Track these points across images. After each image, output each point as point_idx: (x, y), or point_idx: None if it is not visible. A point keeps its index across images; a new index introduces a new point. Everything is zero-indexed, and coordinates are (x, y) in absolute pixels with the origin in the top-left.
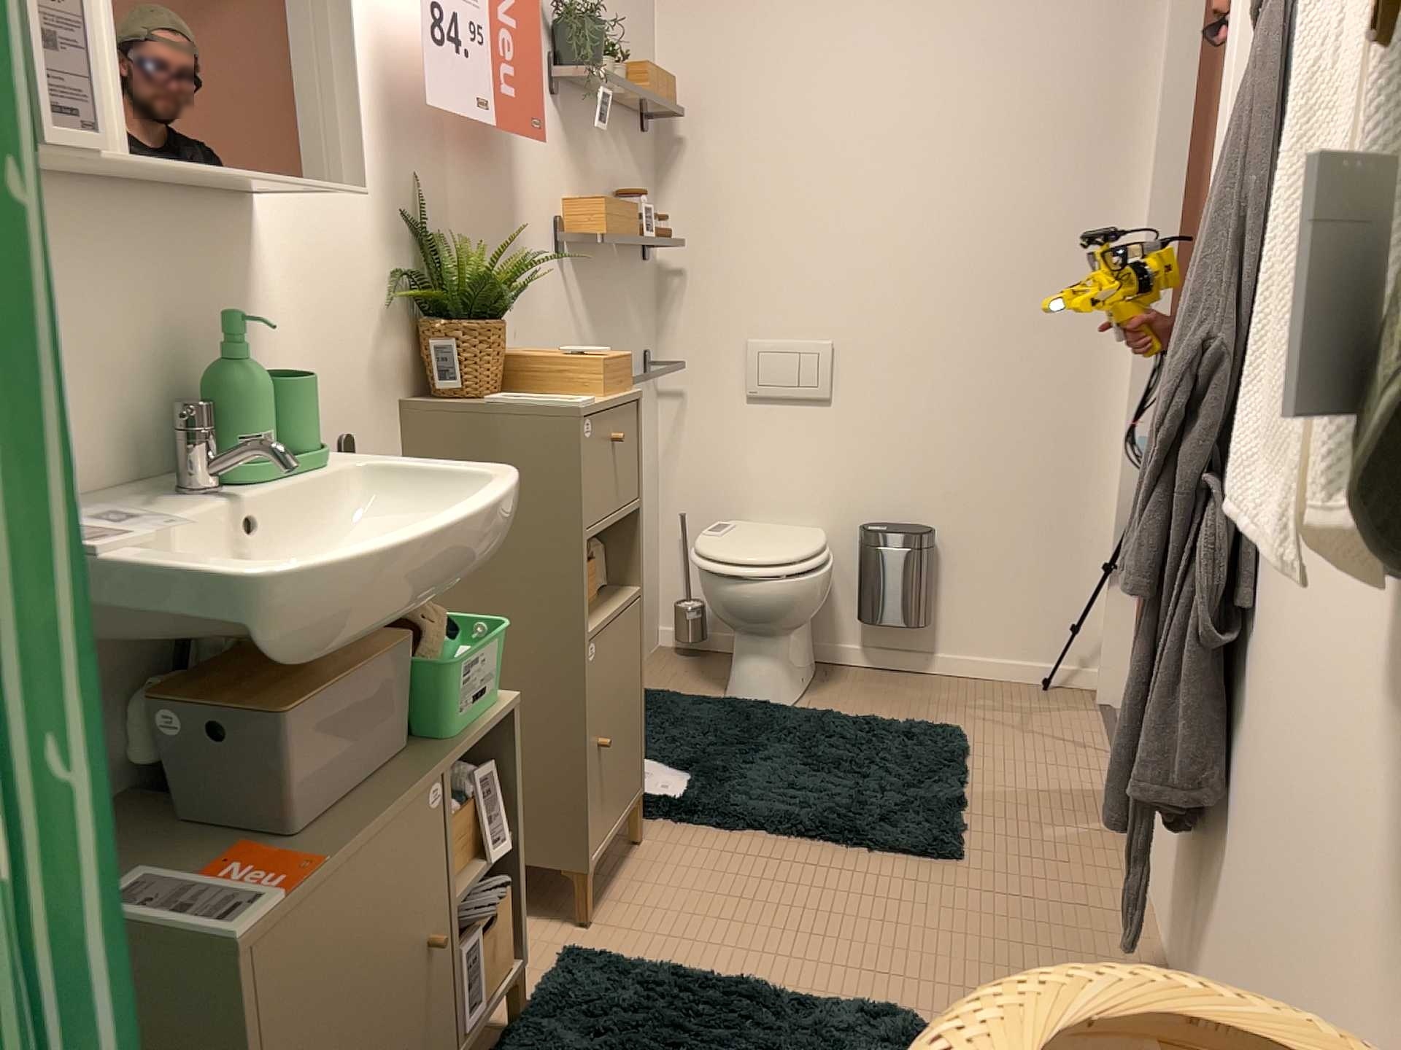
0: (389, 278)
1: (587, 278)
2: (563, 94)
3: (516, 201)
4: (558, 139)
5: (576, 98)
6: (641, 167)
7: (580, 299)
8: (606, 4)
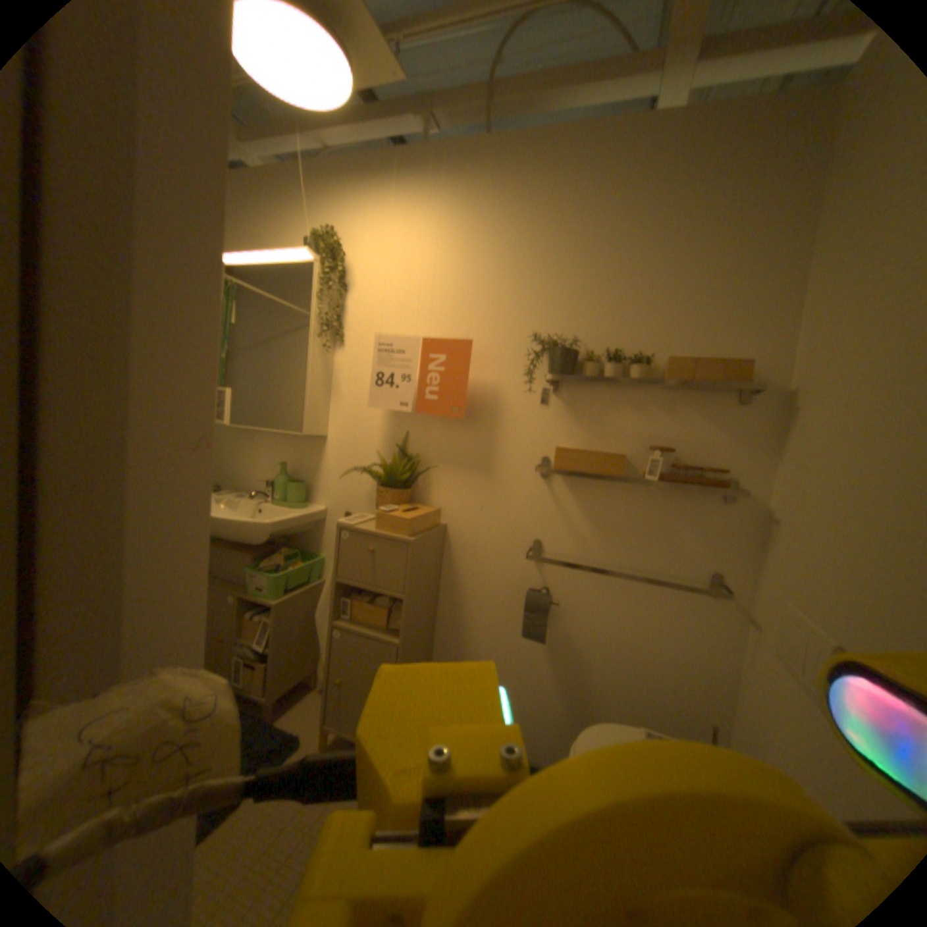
0: (379, 465)
1: (588, 494)
2: (569, 385)
3: (493, 443)
4: (556, 411)
5: (589, 386)
6: (736, 426)
7: (574, 505)
8: (664, 318)
